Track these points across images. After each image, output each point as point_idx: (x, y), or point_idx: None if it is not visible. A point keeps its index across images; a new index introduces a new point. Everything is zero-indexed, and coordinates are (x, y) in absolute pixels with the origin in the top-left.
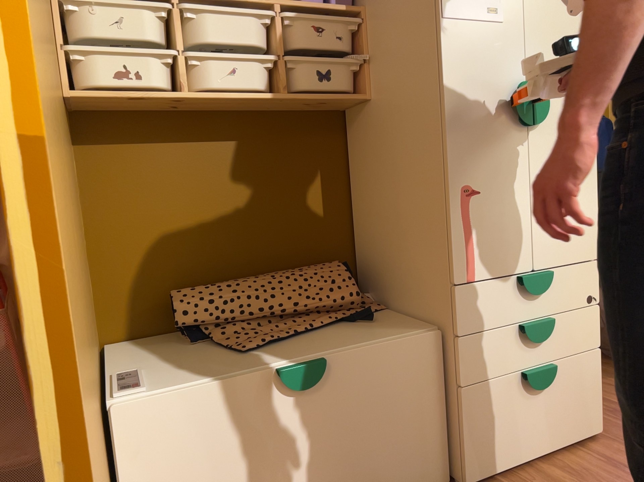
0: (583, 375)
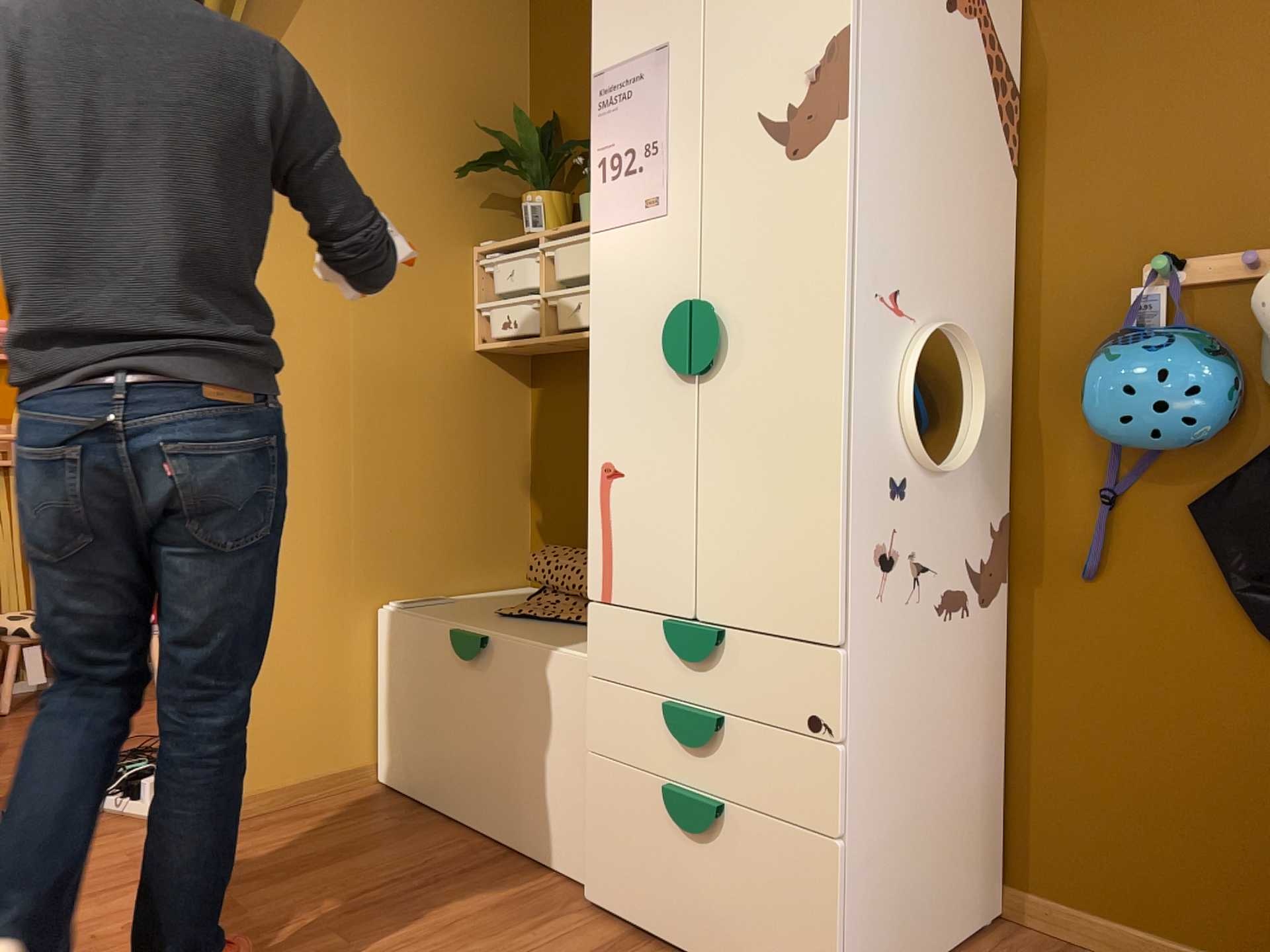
0: (791, 876)
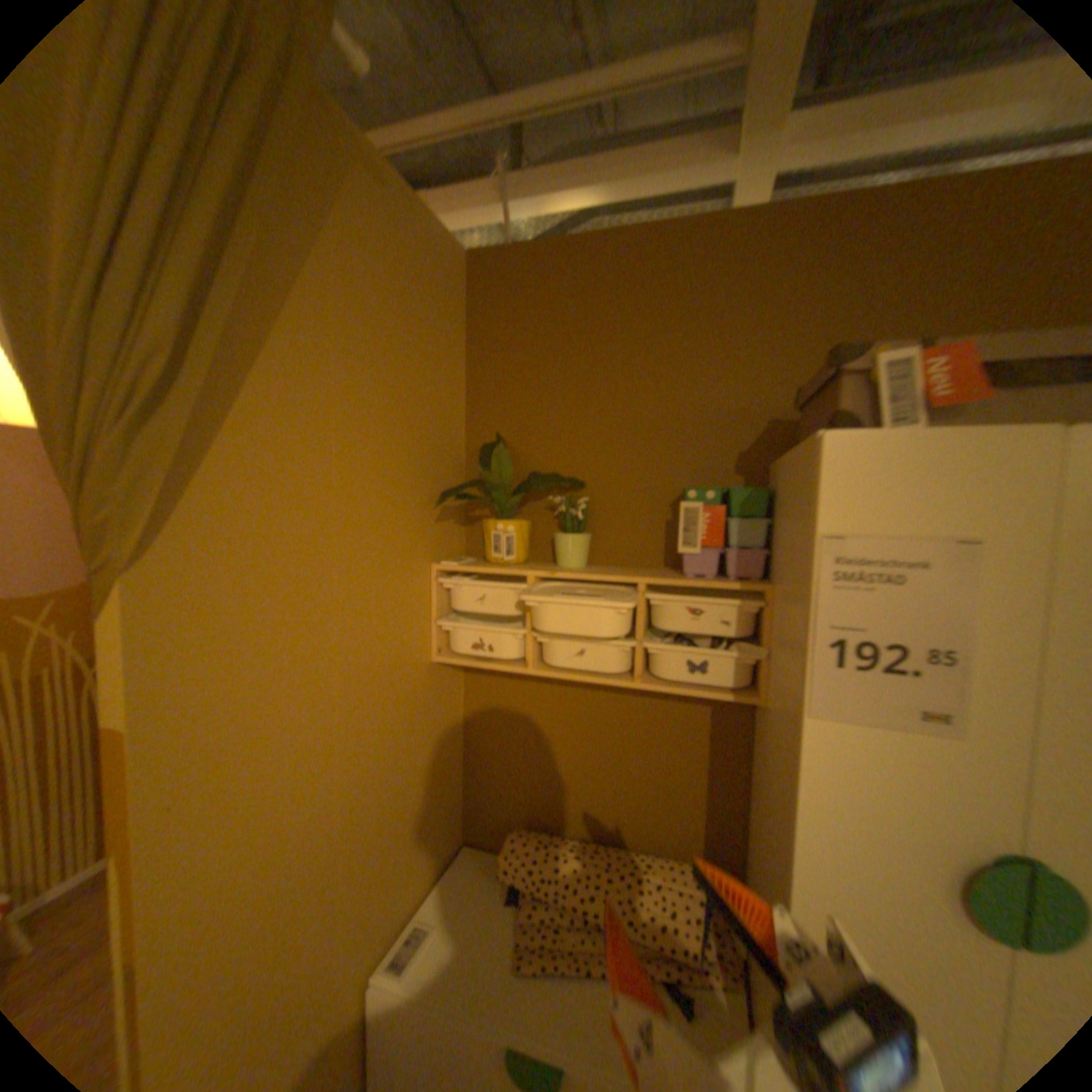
0: None
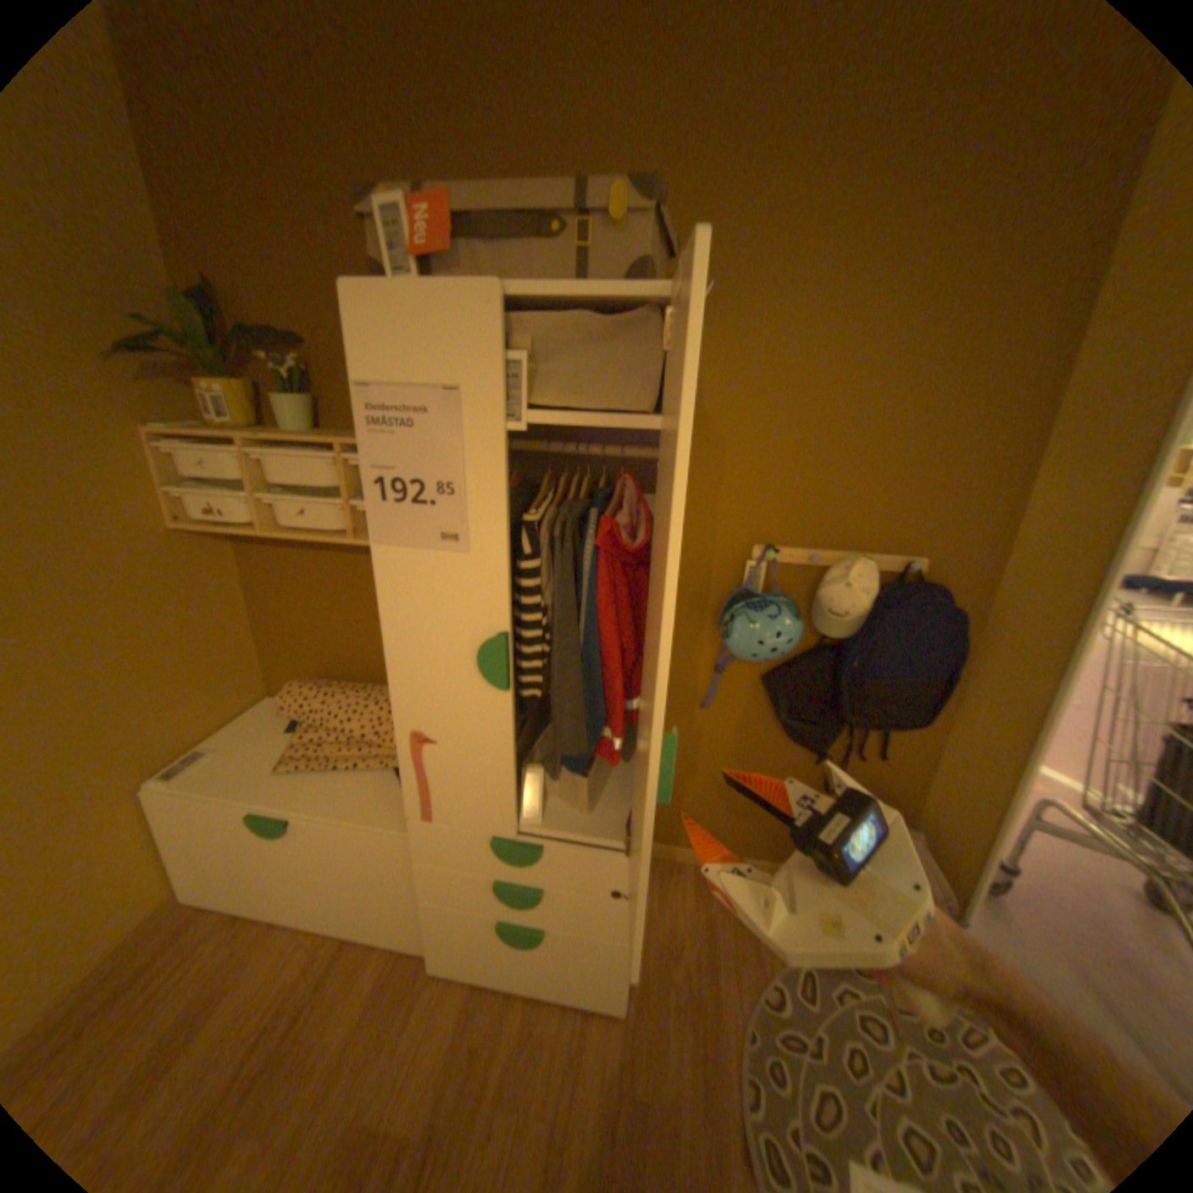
0: (595, 962)
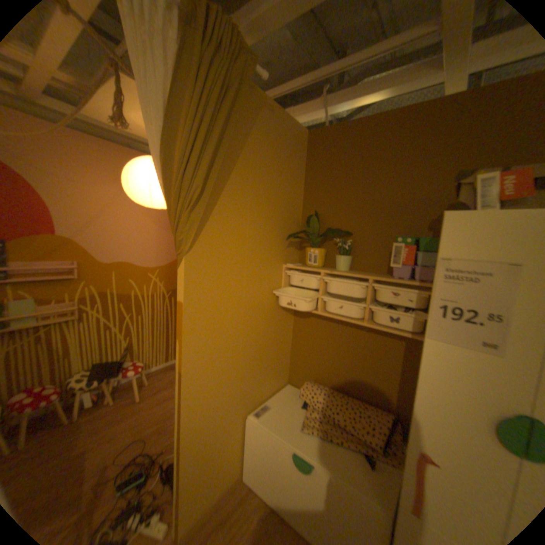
0: None
